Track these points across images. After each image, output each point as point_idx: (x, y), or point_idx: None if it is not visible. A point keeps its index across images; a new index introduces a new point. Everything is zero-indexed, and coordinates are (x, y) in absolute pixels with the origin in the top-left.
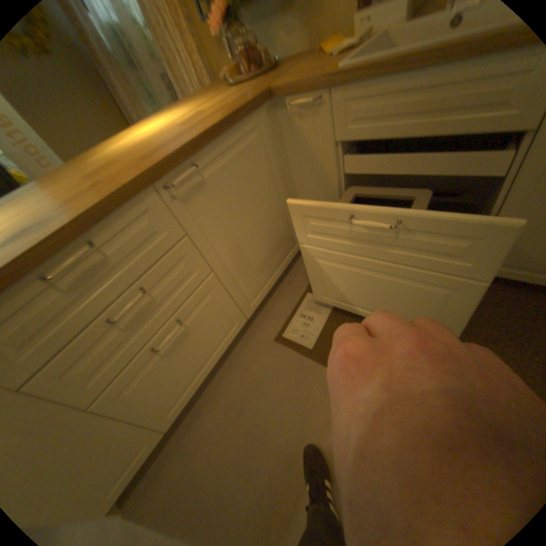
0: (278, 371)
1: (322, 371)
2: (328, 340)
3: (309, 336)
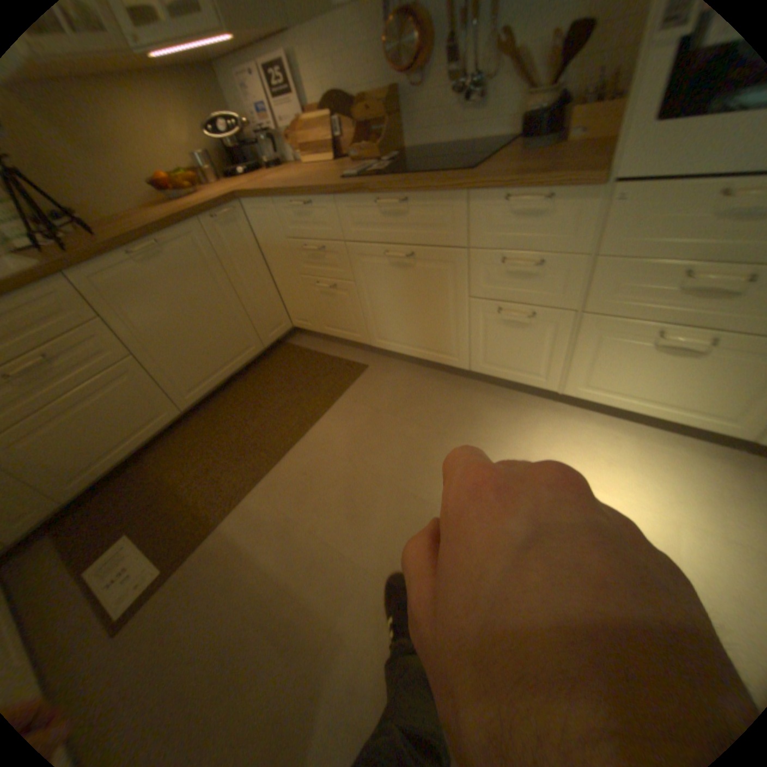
0: (158, 625)
1: (190, 560)
2: (162, 548)
3: (142, 574)
